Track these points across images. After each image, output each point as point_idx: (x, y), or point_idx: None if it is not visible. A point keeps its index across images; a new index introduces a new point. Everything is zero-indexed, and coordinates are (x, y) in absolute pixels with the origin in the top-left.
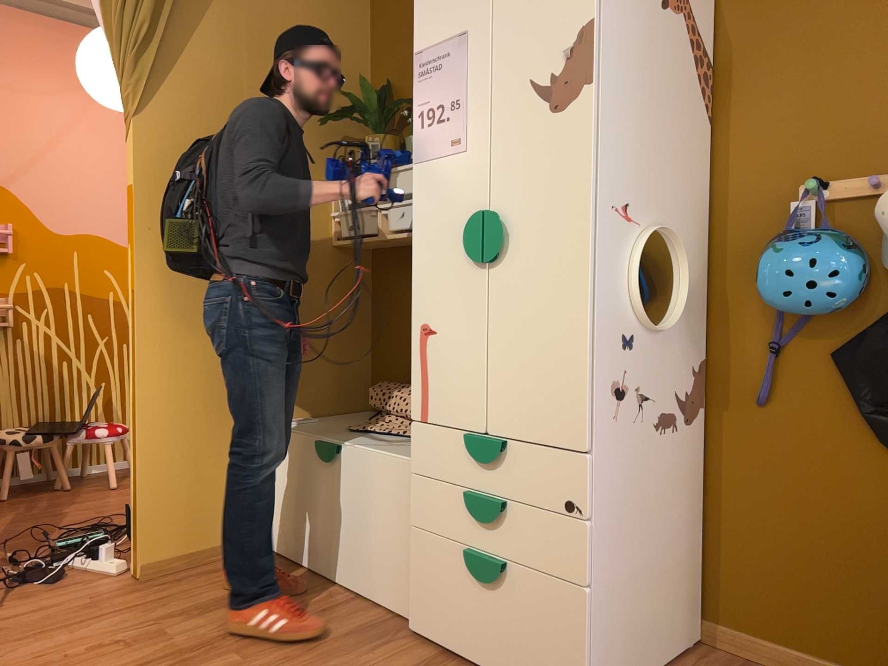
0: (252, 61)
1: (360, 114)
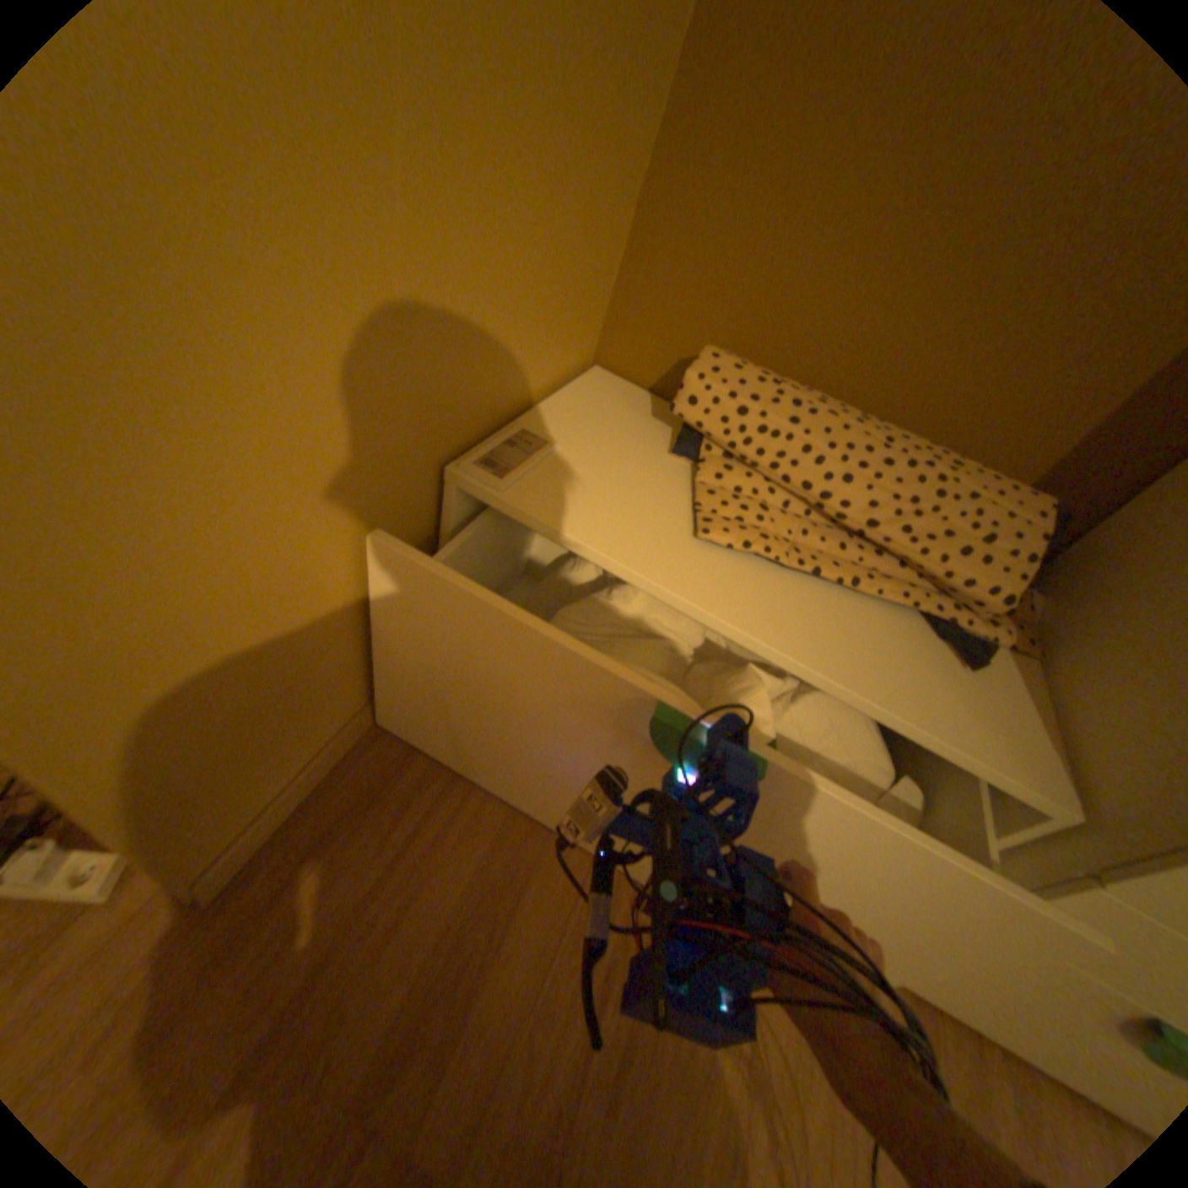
0: None
1: None
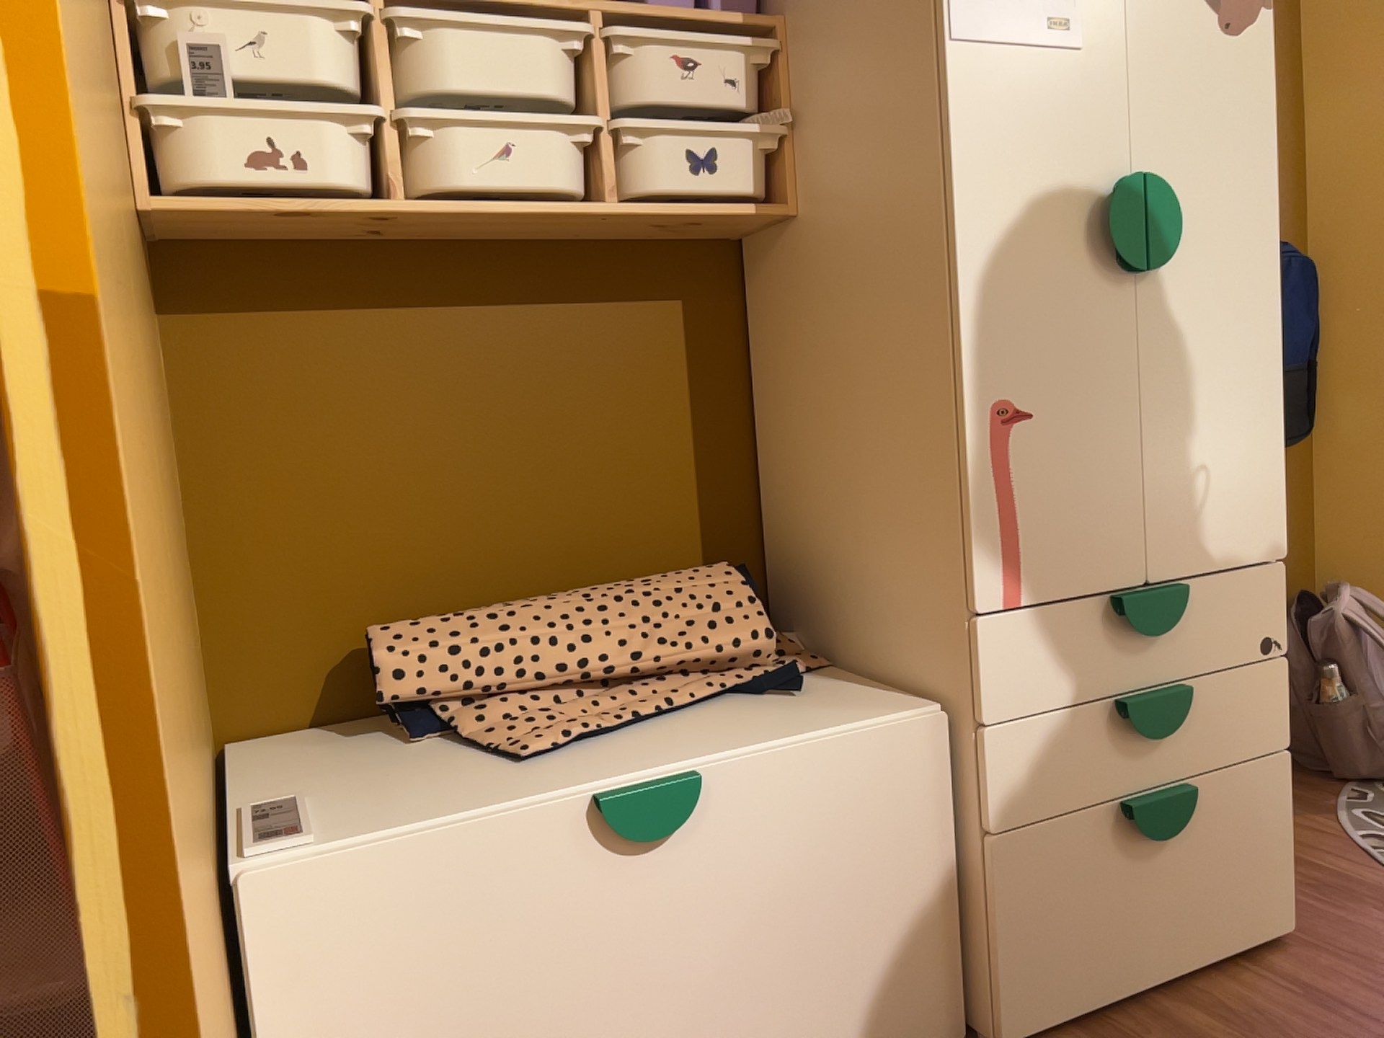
0: None
1: None
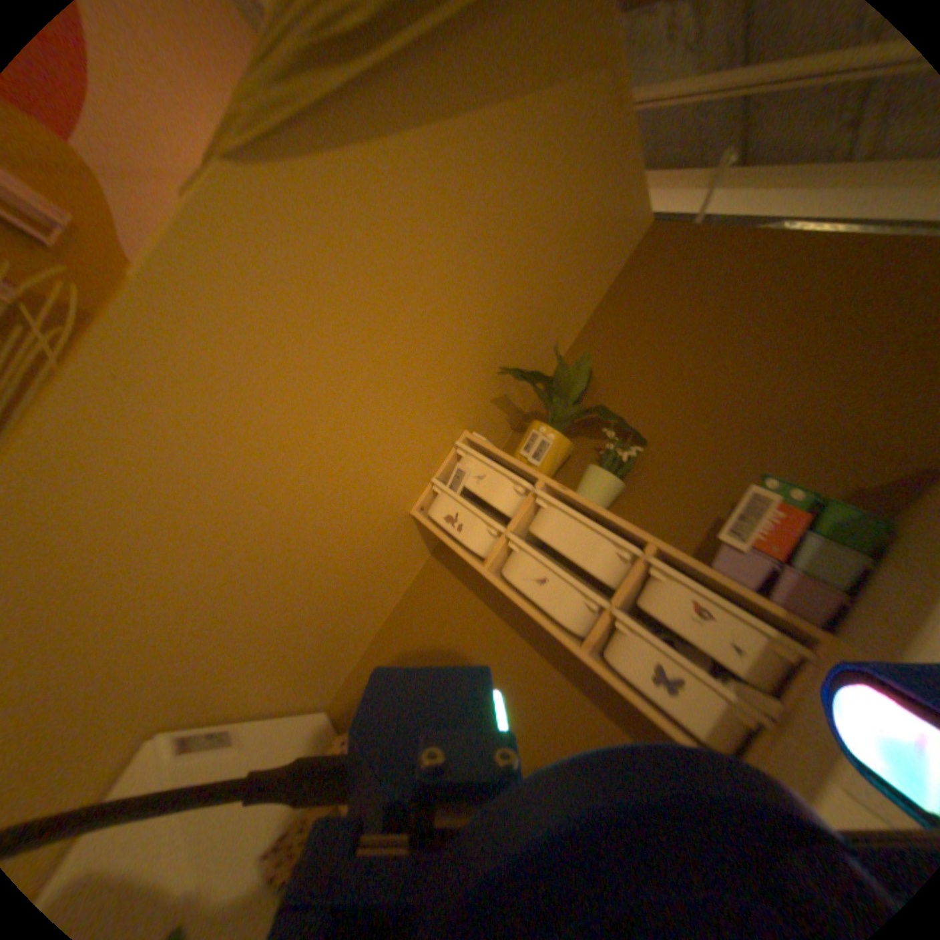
0: (476, 237)
1: (547, 391)
